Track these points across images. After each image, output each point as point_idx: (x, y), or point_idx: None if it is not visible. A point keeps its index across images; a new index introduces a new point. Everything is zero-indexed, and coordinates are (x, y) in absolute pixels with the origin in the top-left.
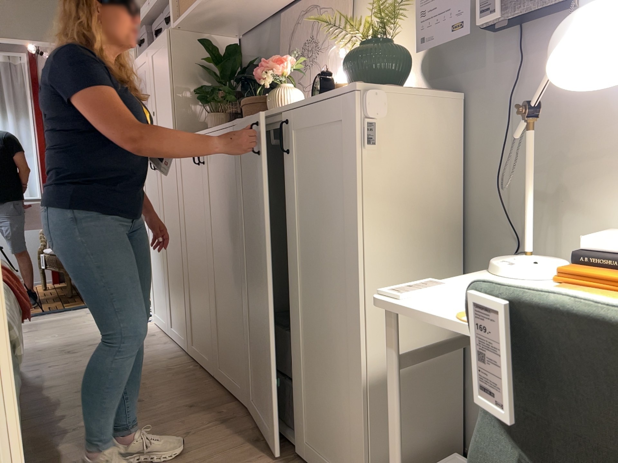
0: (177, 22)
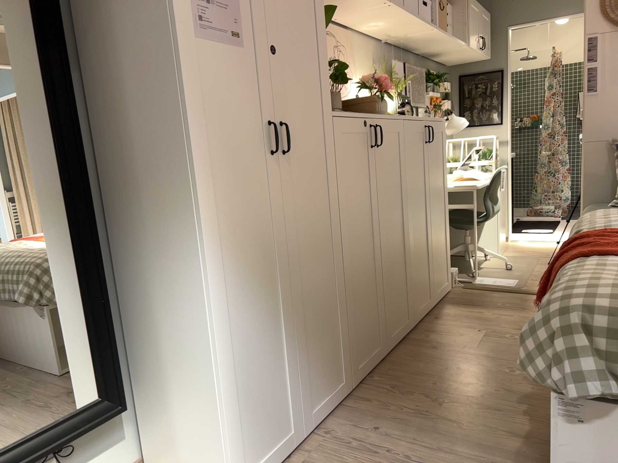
0: None
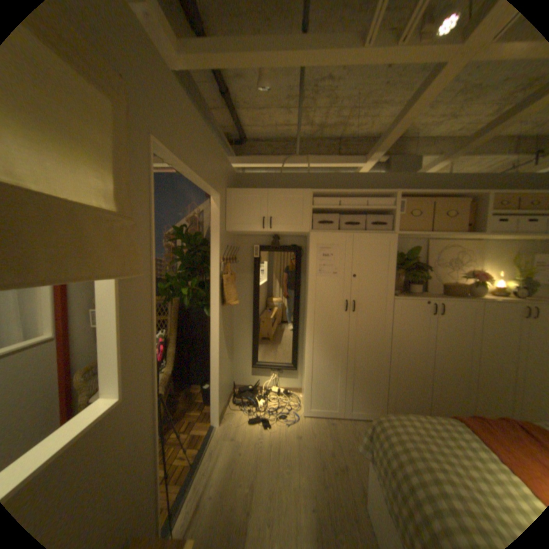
0: (407, 234)
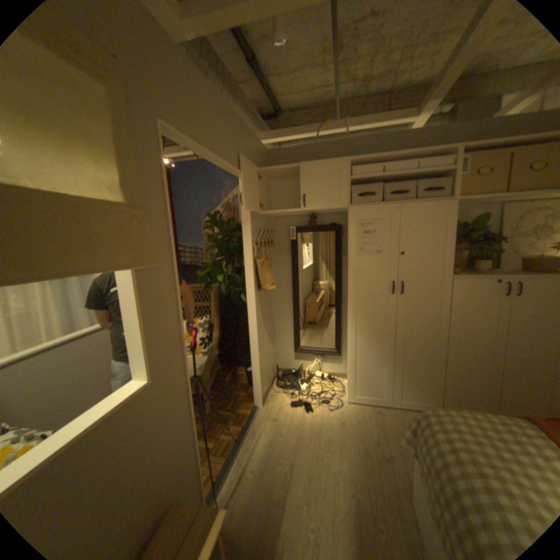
0: (472, 198)
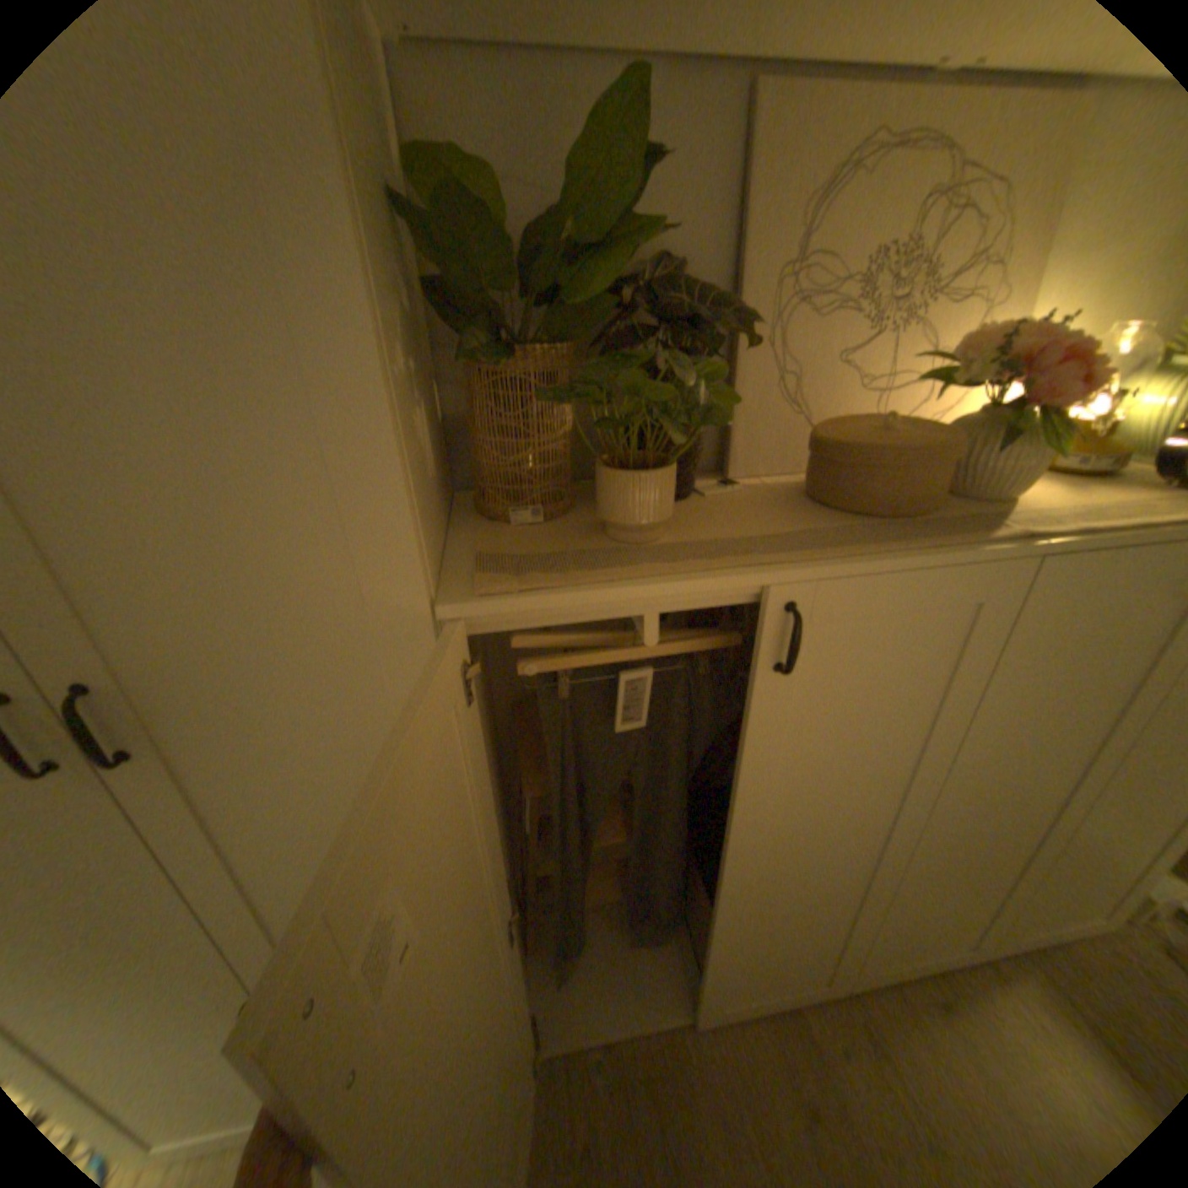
0: None
